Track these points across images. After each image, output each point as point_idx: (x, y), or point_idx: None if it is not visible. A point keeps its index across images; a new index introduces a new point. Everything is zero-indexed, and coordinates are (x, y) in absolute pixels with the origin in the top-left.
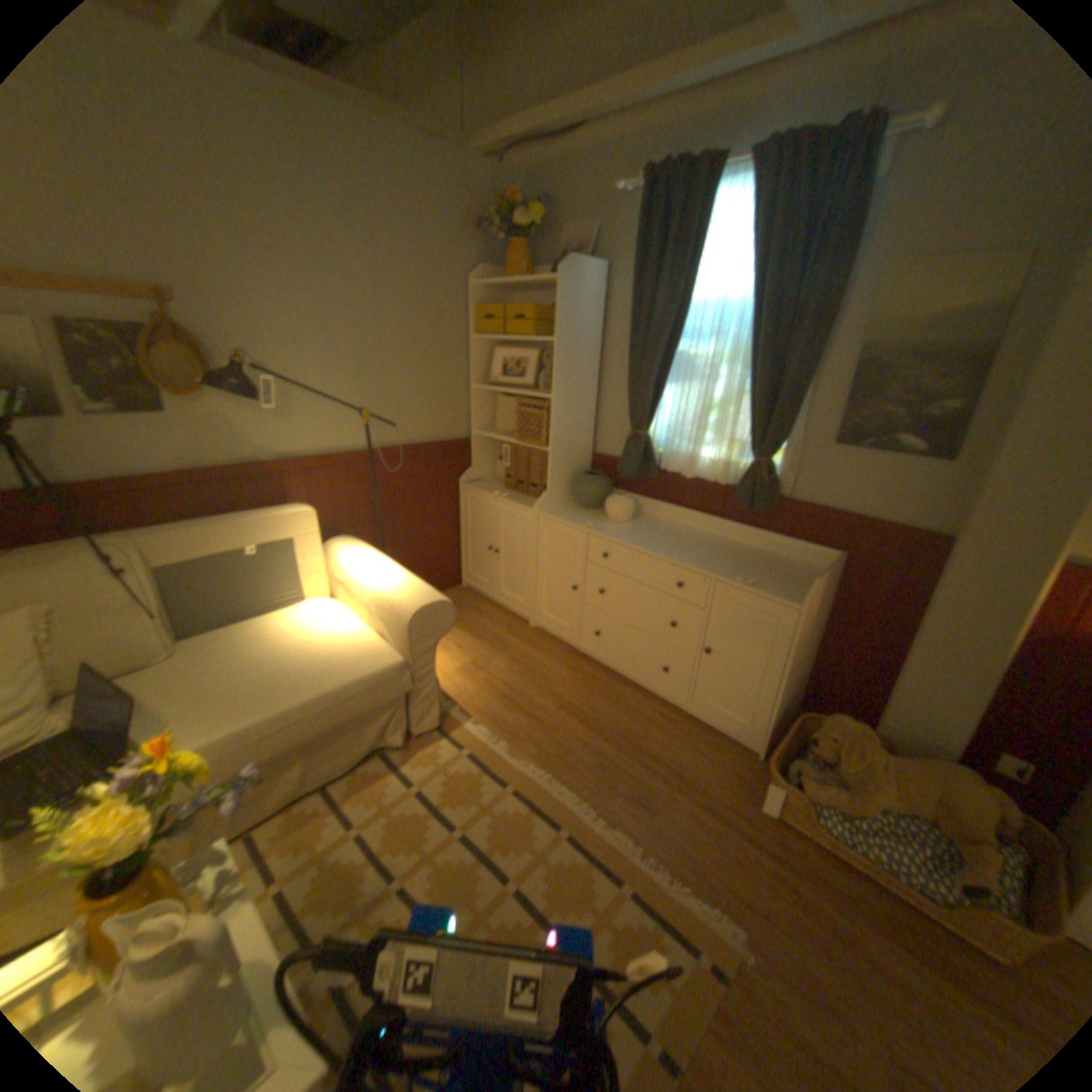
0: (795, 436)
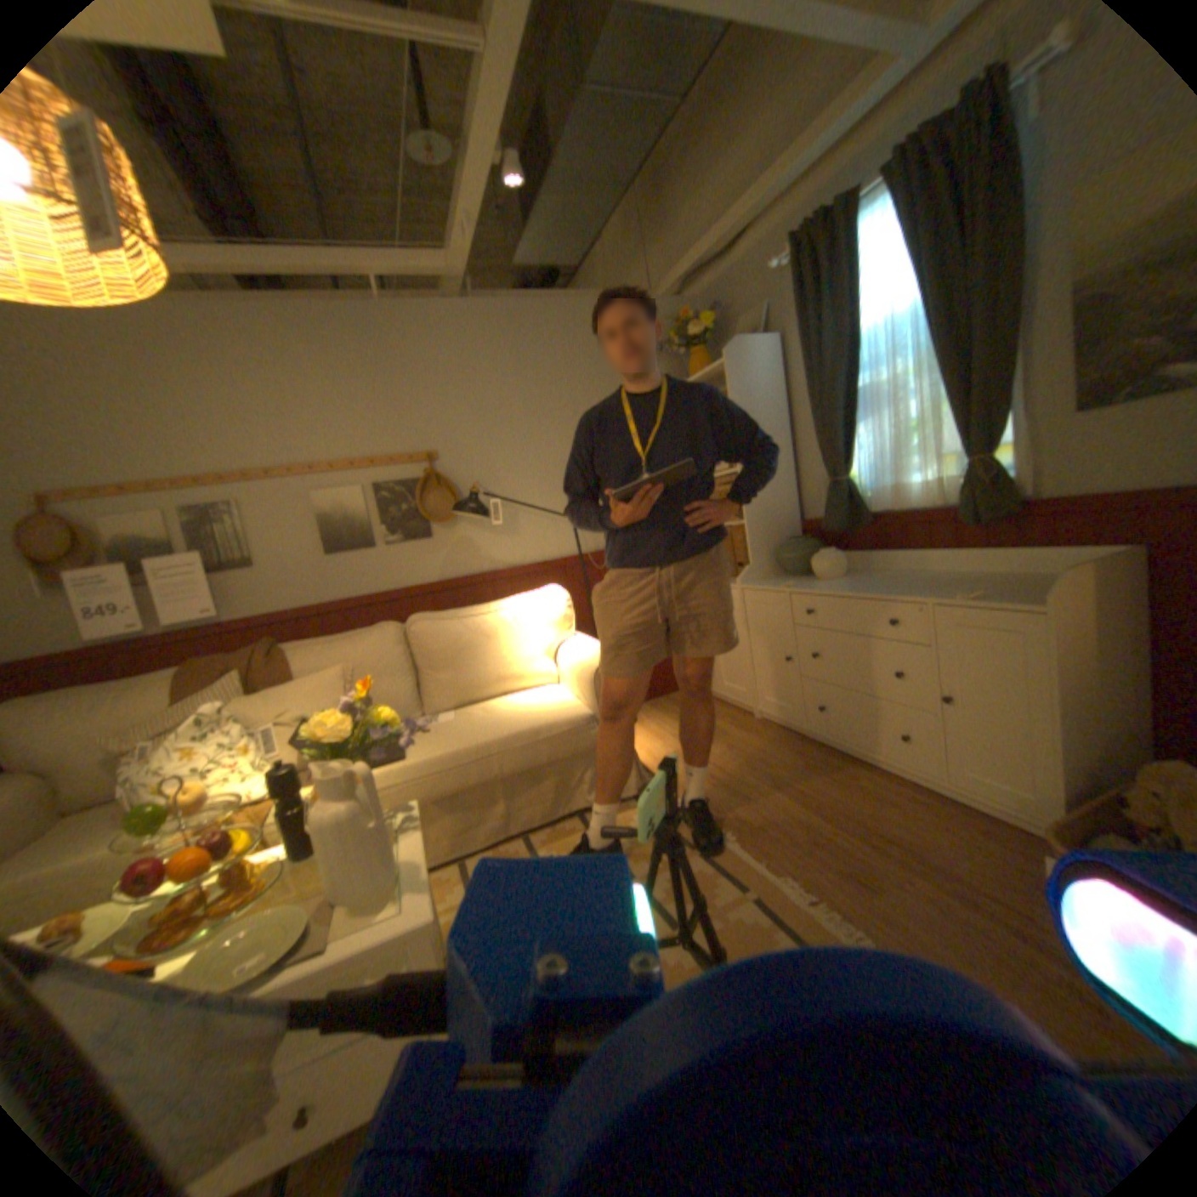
0: (1024, 420)
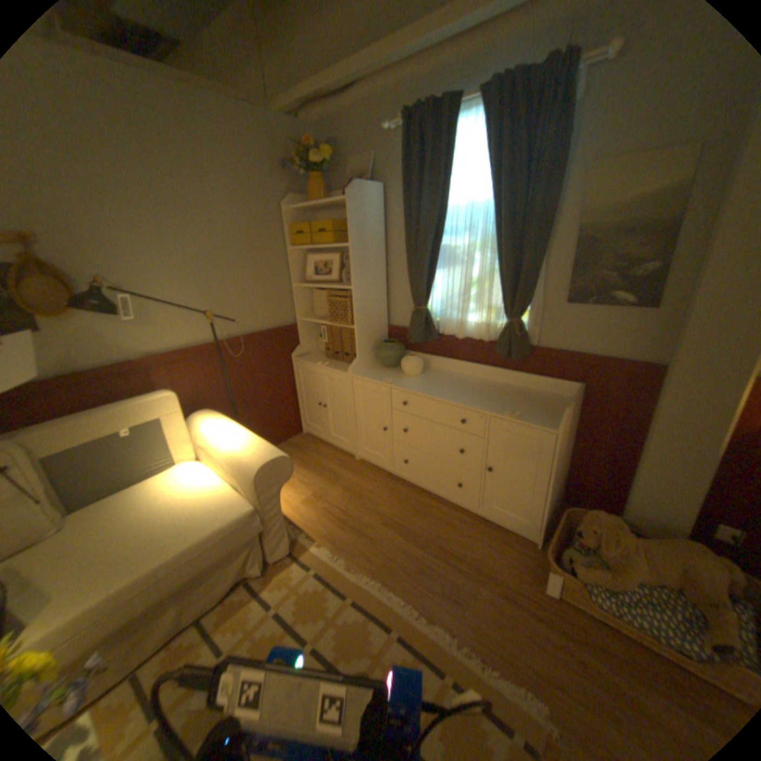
0: (536, 300)
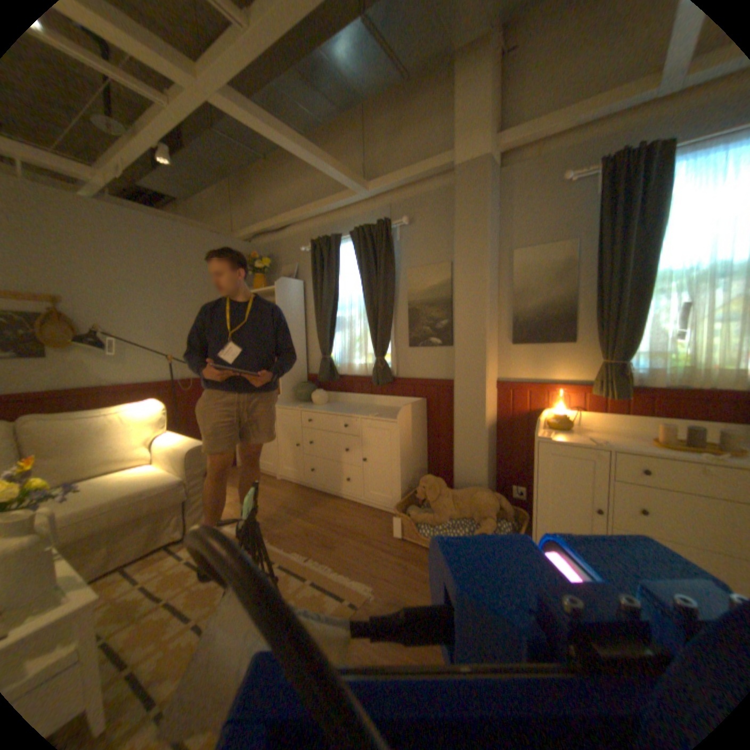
0: (393, 346)
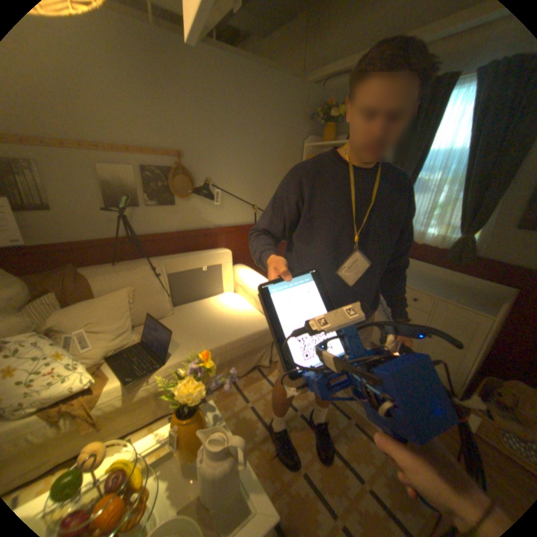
0: (489, 223)
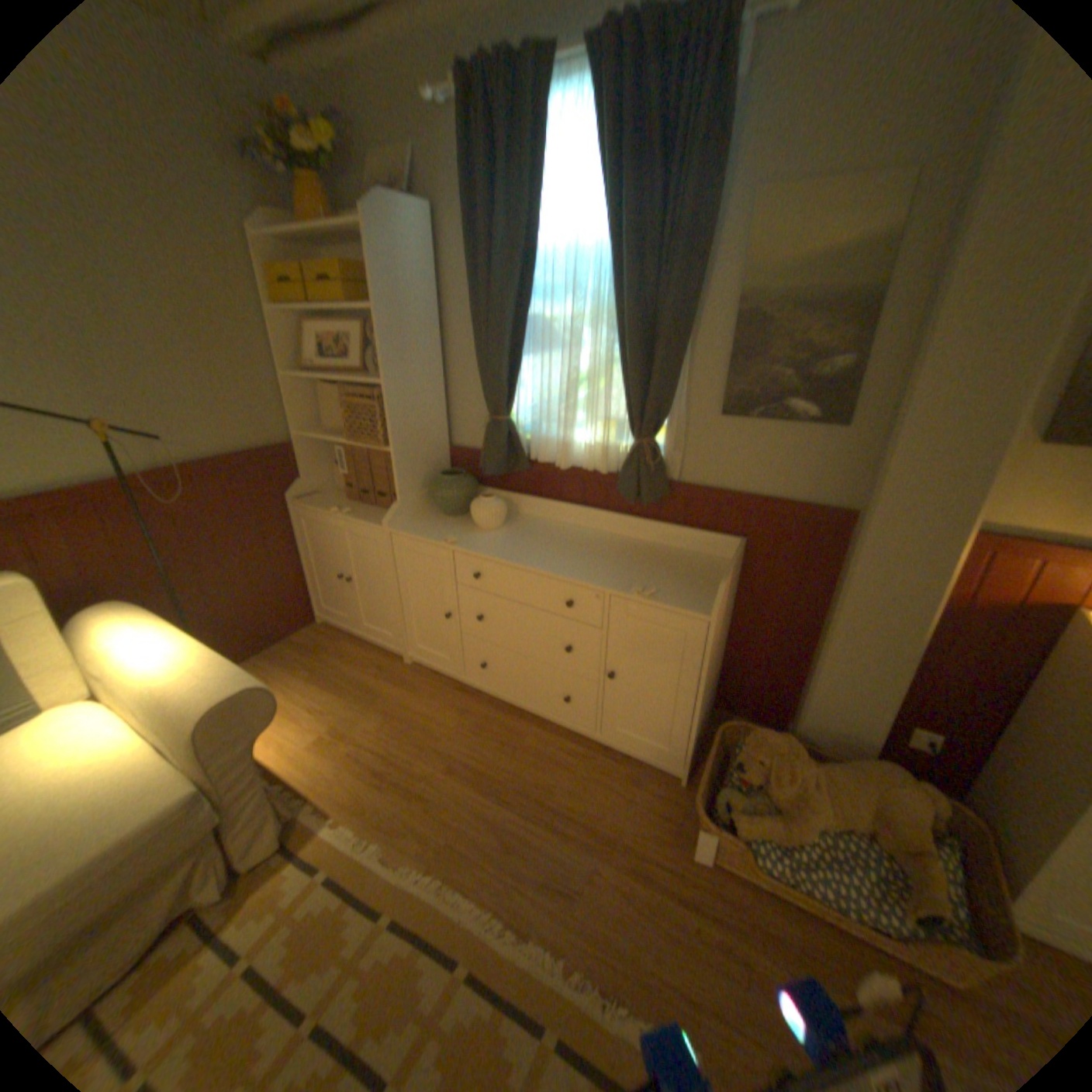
0: (678, 408)
